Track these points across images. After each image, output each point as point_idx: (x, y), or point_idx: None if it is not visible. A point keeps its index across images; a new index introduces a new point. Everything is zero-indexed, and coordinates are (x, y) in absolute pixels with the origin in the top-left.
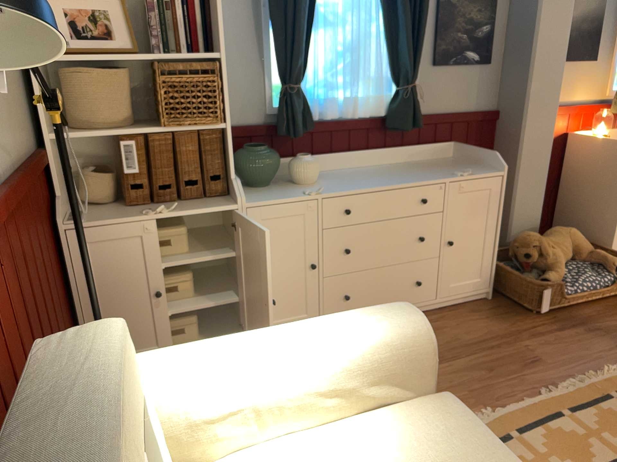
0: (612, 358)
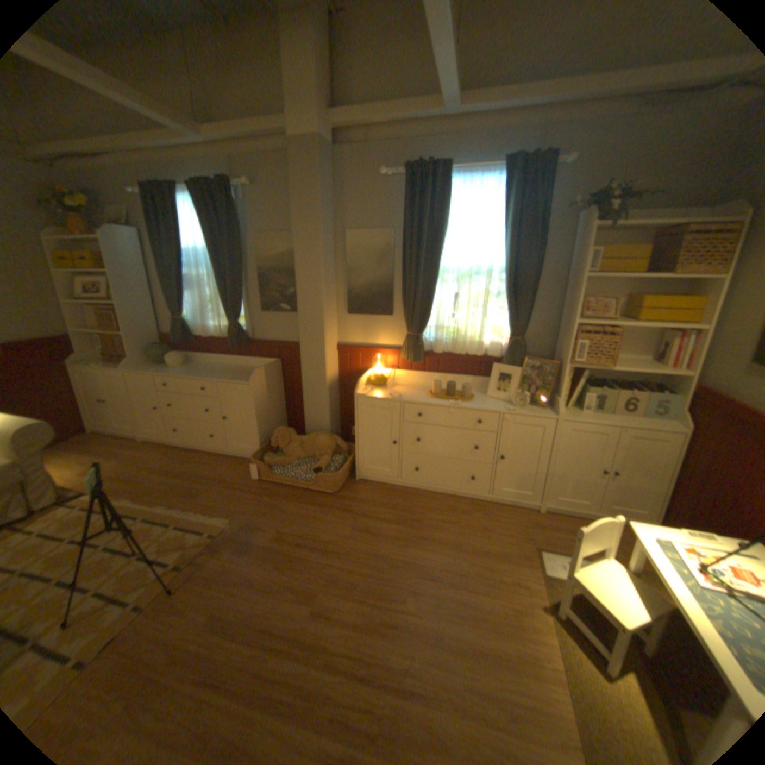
0: (221, 516)
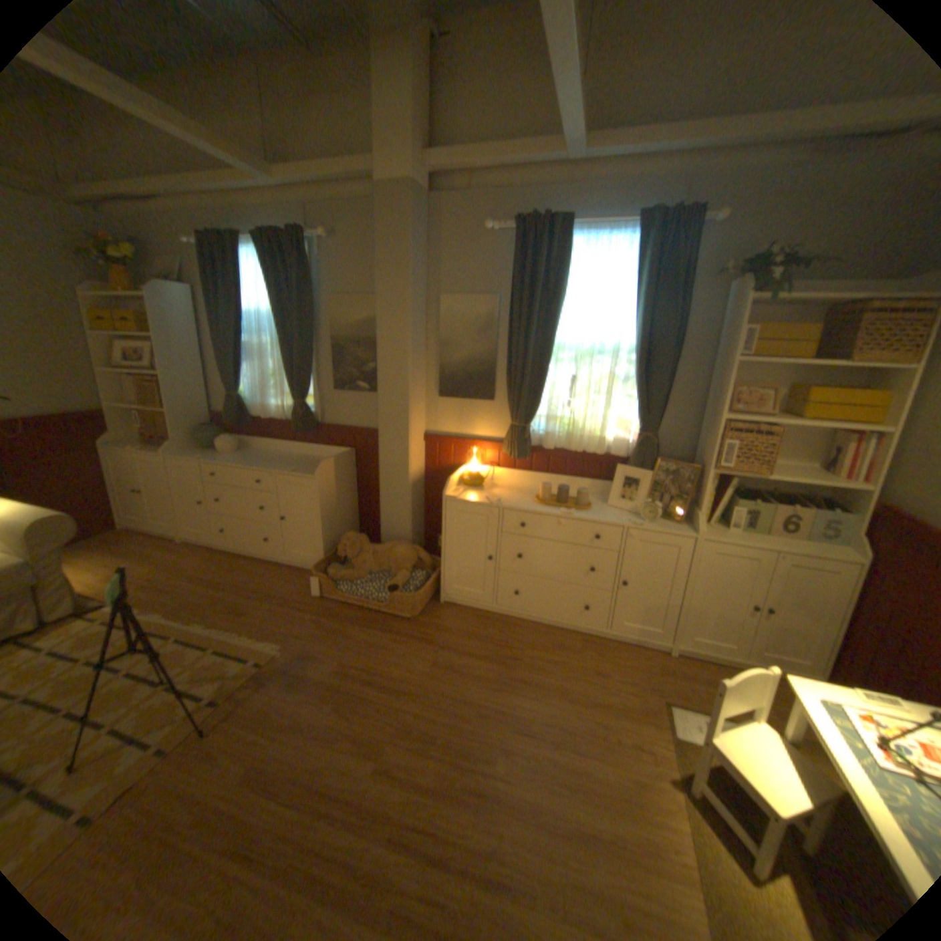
0: (271, 641)
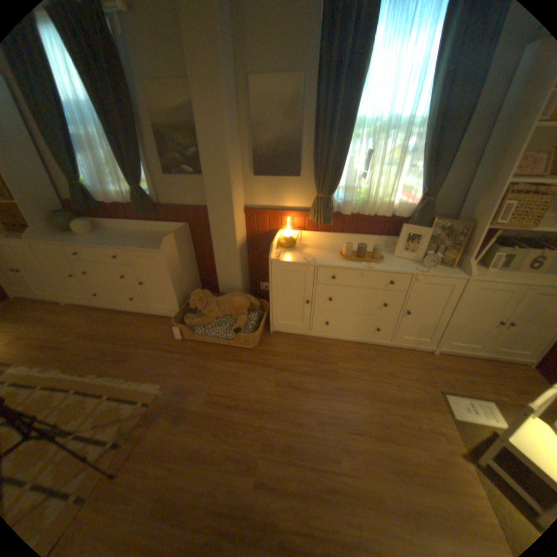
0: (152, 379)
